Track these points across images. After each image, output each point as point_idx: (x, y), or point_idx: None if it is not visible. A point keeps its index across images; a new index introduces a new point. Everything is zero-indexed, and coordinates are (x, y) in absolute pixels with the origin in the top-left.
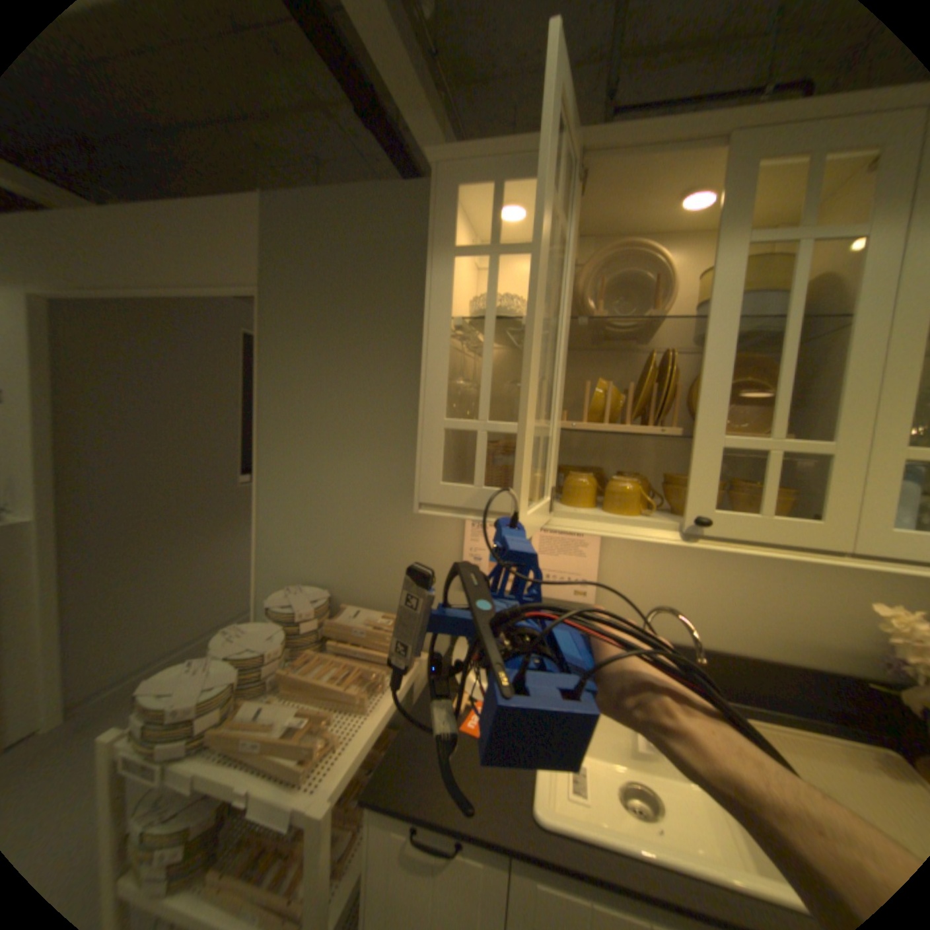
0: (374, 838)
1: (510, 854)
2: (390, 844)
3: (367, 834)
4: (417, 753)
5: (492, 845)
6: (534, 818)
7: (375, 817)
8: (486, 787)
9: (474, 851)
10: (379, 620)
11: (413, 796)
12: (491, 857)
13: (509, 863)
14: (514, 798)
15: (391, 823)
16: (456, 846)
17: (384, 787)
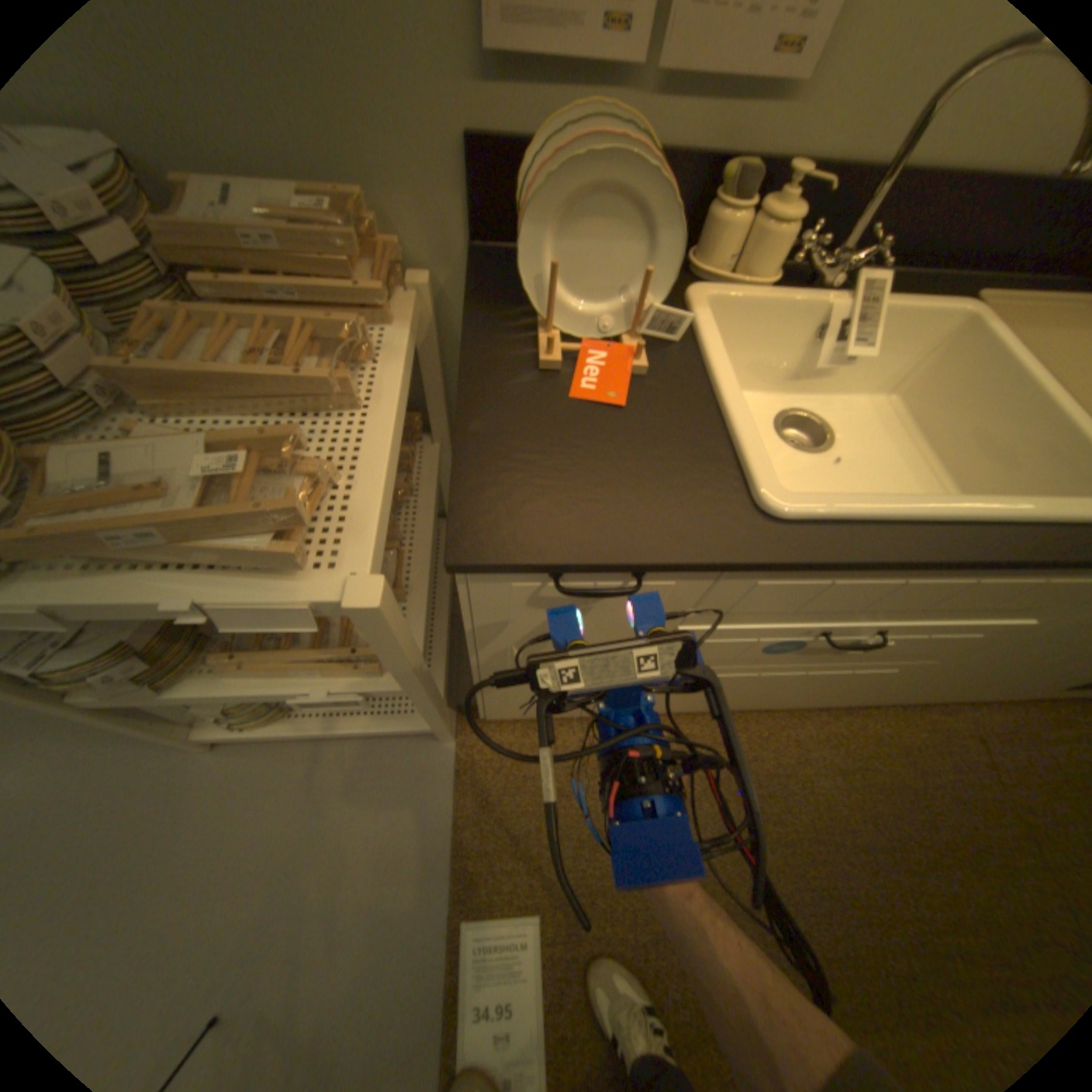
0: (479, 594)
1: (741, 570)
2: (510, 594)
3: (464, 593)
4: (509, 457)
5: (710, 565)
6: (761, 507)
7: (477, 575)
8: (660, 482)
9: (664, 574)
10: (288, 200)
11: (543, 532)
12: (695, 573)
13: (722, 573)
14: (713, 486)
15: (510, 575)
16: (635, 575)
17: (480, 532)
